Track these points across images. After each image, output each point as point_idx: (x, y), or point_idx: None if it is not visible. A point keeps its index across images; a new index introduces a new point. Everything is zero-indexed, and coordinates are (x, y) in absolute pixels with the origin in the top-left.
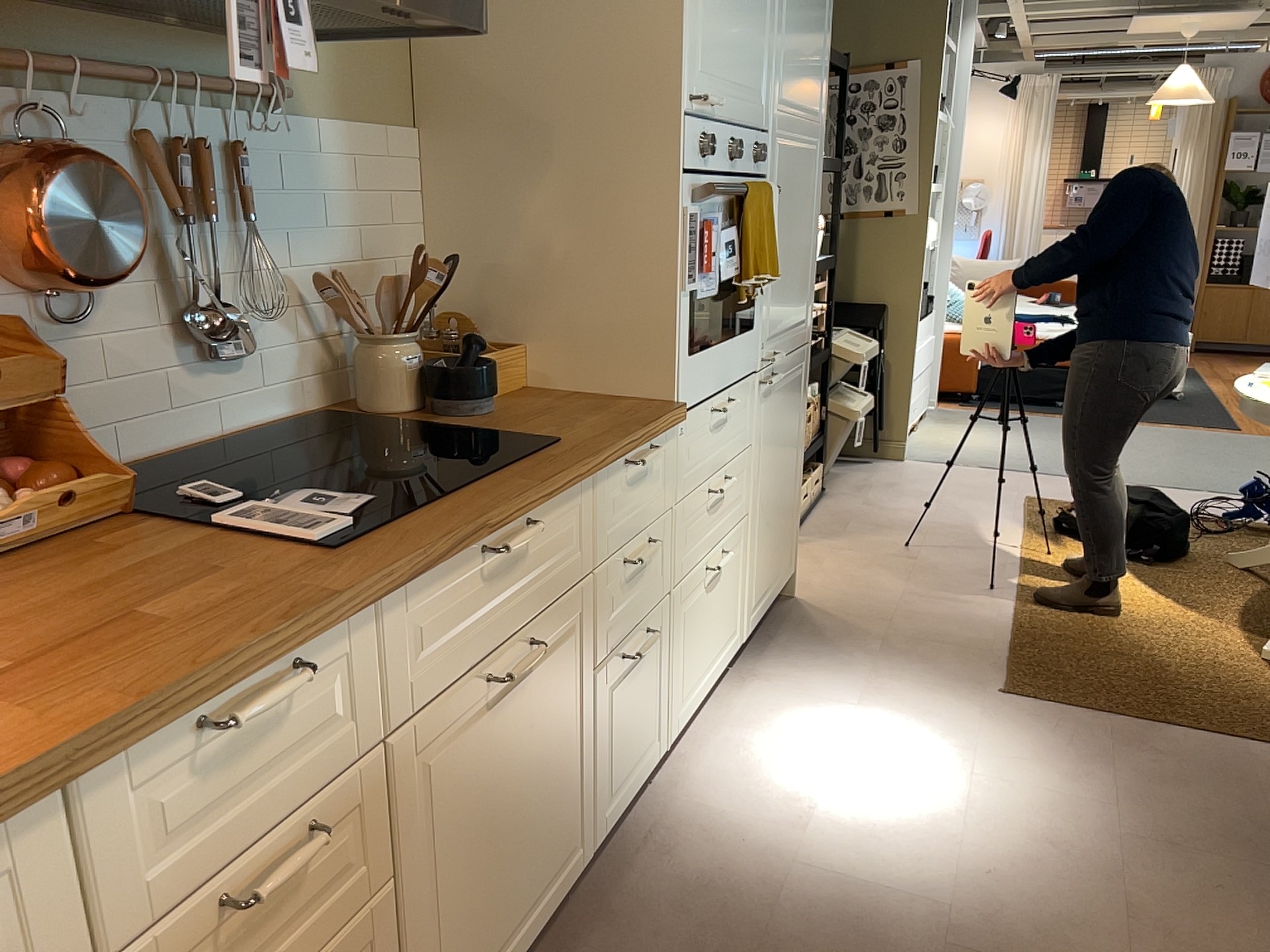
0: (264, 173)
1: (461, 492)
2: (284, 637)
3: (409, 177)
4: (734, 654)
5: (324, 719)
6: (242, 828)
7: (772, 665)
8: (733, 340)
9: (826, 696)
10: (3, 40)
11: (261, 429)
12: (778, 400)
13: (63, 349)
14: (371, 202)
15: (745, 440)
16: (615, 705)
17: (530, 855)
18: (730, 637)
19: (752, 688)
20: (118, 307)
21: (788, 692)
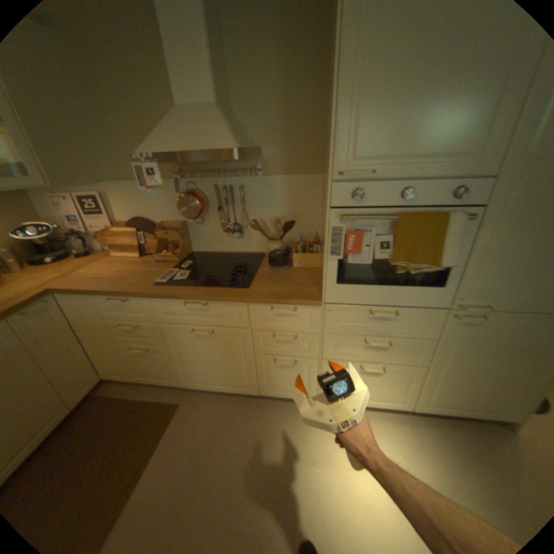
0: (252, 192)
1: (196, 287)
2: (119, 294)
3: (315, 190)
4: (400, 410)
5: (140, 312)
6: (124, 318)
7: (429, 434)
8: (403, 287)
9: (421, 465)
10: (189, 169)
11: (249, 253)
12: (492, 332)
13: (201, 228)
14: (295, 199)
15: (424, 335)
16: (272, 369)
17: (222, 376)
18: (394, 402)
19: (402, 428)
20: (212, 222)
21: (411, 445)
